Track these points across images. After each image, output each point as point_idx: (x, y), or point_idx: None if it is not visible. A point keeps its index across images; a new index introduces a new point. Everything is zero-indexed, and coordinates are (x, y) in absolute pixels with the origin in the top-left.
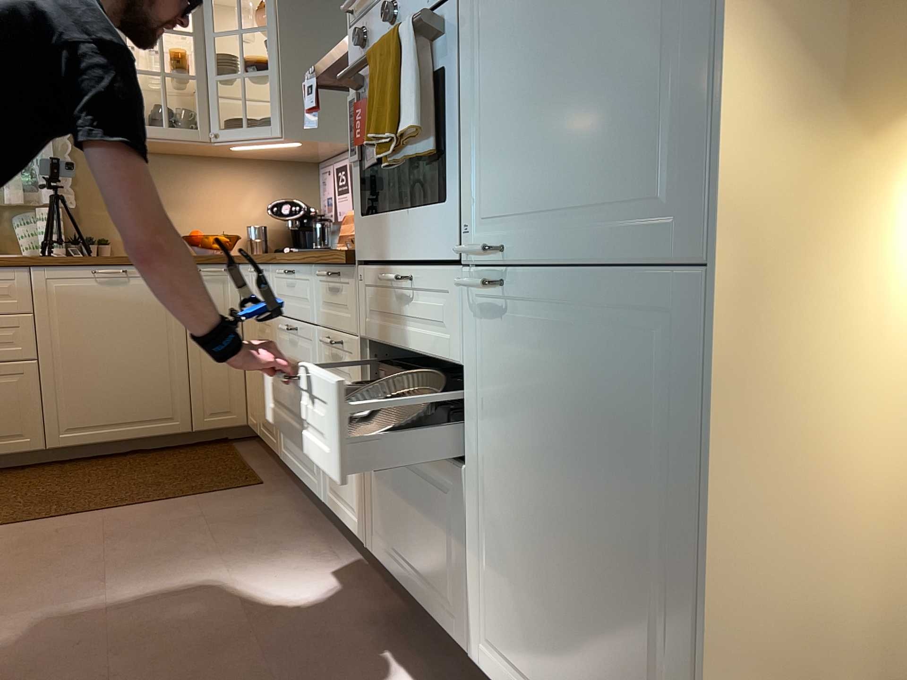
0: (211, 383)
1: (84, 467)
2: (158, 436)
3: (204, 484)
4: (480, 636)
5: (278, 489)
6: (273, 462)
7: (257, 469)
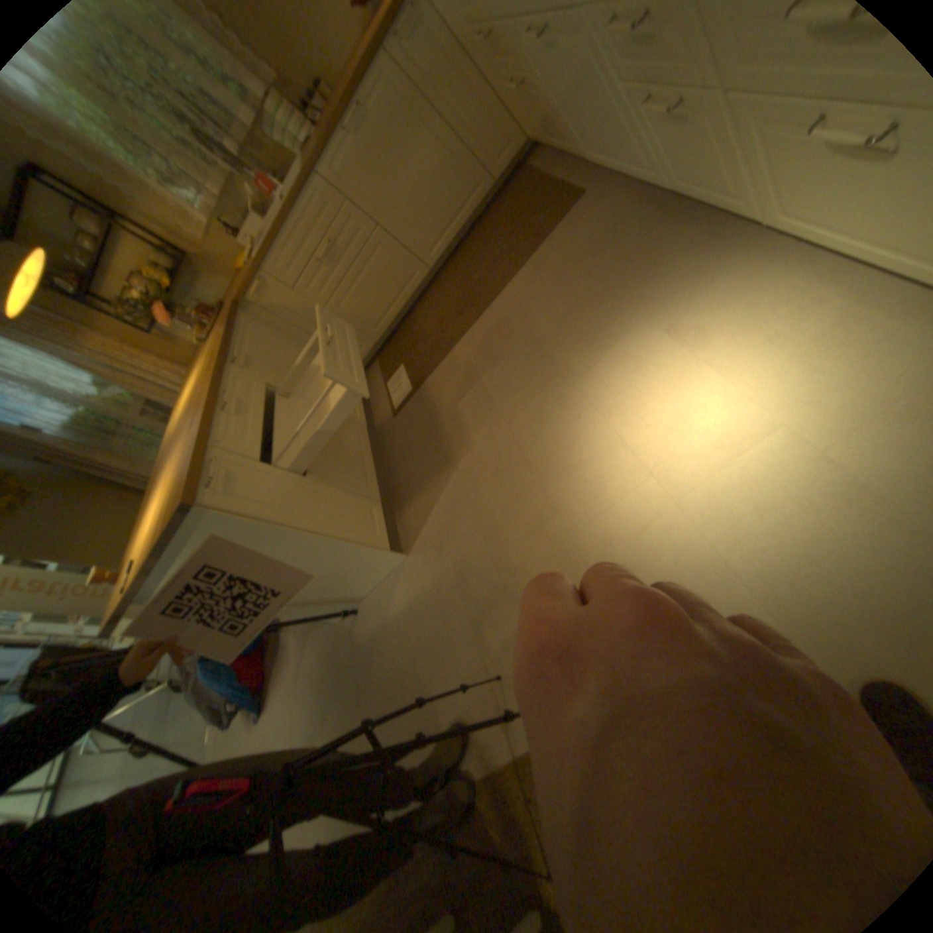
0: (481, 129)
1: (458, 260)
2: (479, 202)
3: (542, 222)
4: None
5: (603, 185)
6: (575, 157)
7: (568, 175)
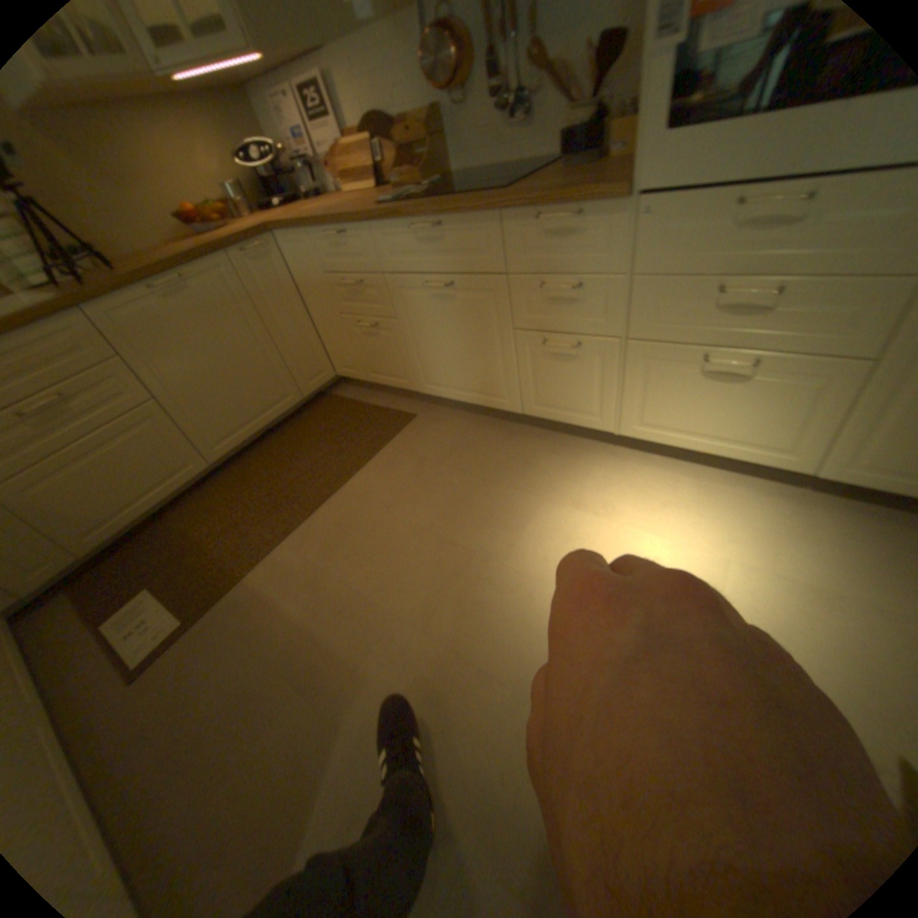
0: (297, 354)
1: (248, 462)
2: (282, 413)
3: (373, 434)
4: (841, 461)
5: (432, 414)
6: (388, 396)
7: (388, 406)
